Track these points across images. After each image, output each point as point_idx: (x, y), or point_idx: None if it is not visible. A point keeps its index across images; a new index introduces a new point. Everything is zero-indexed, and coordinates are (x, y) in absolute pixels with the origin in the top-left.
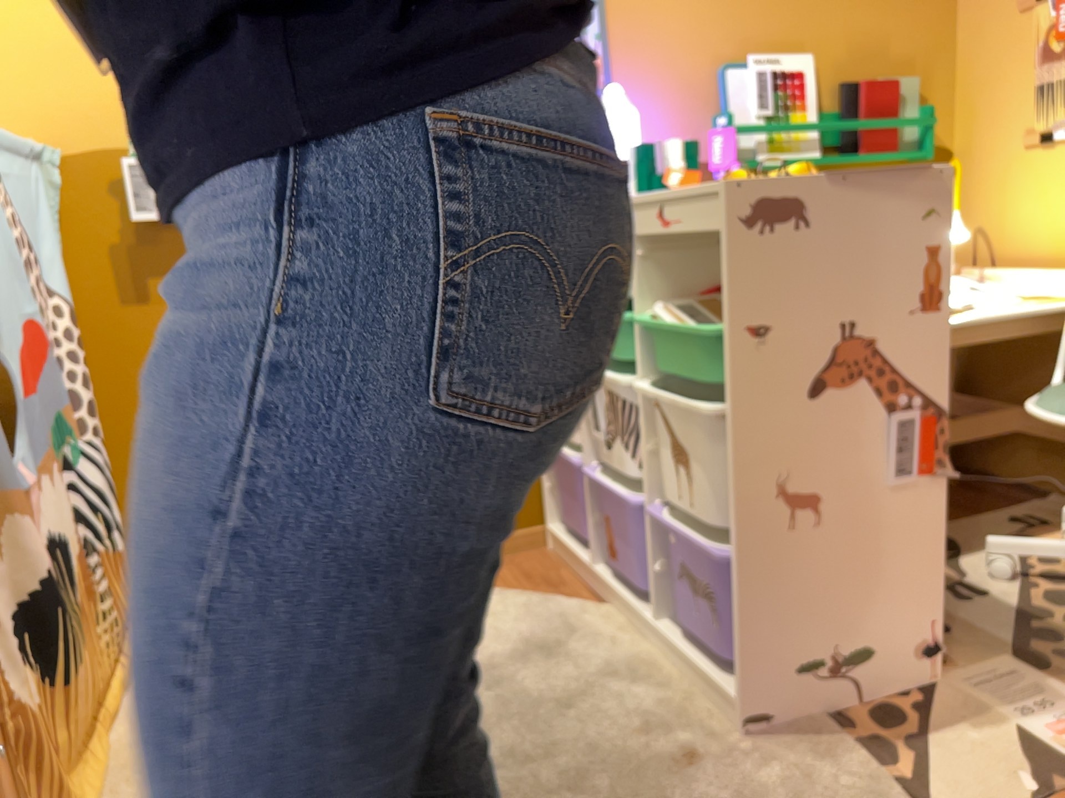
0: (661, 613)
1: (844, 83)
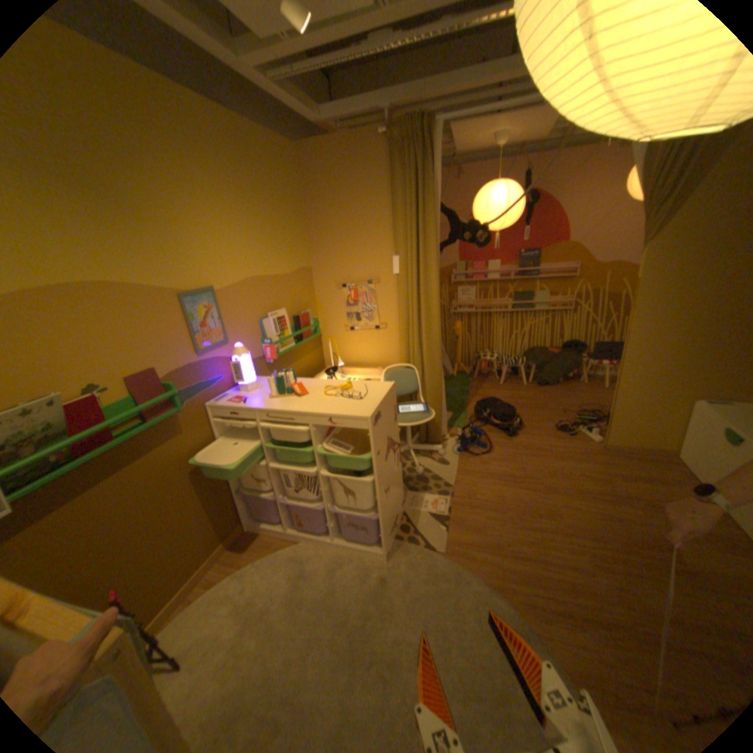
0: (333, 537)
1: (294, 316)
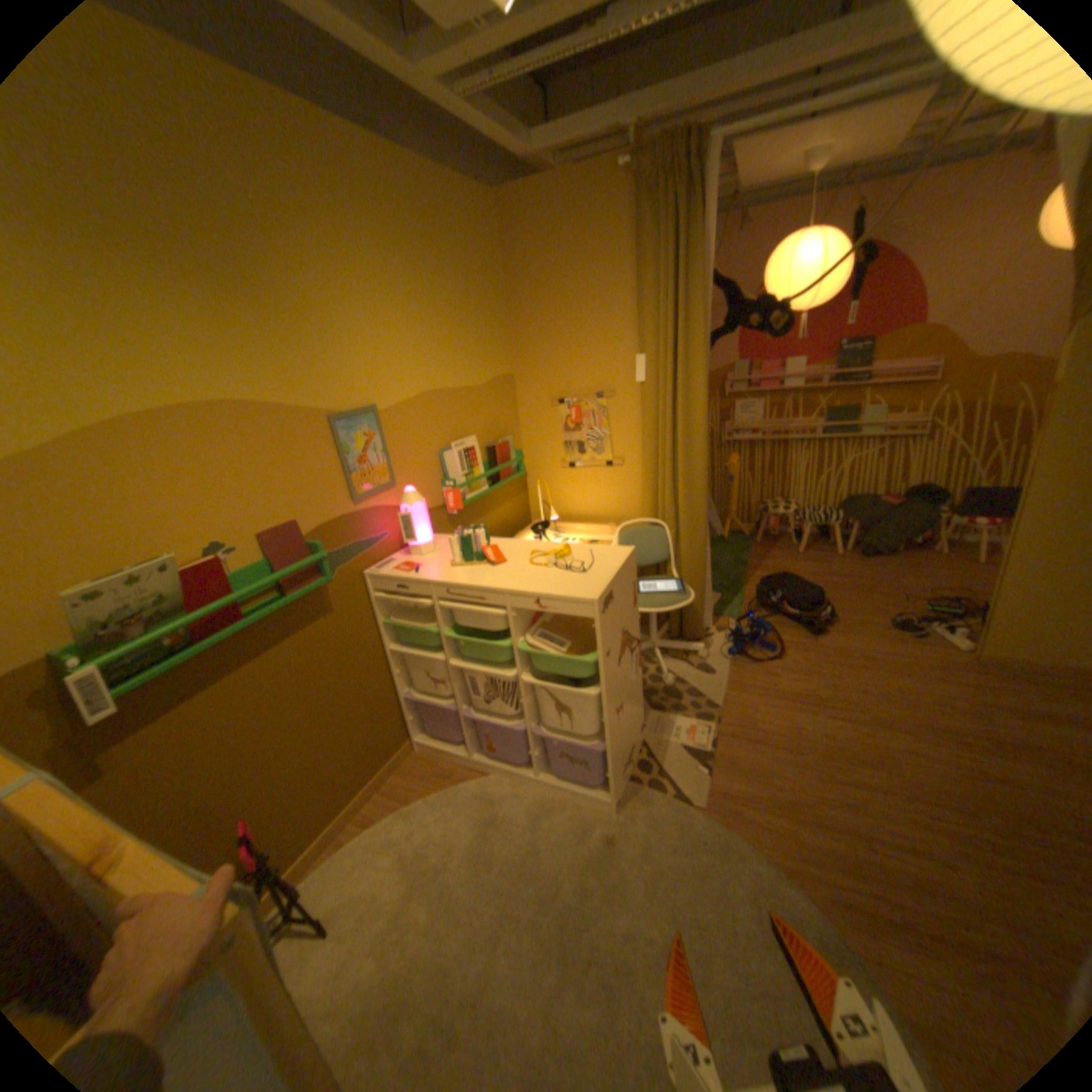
0: (539, 771)
1: (488, 447)
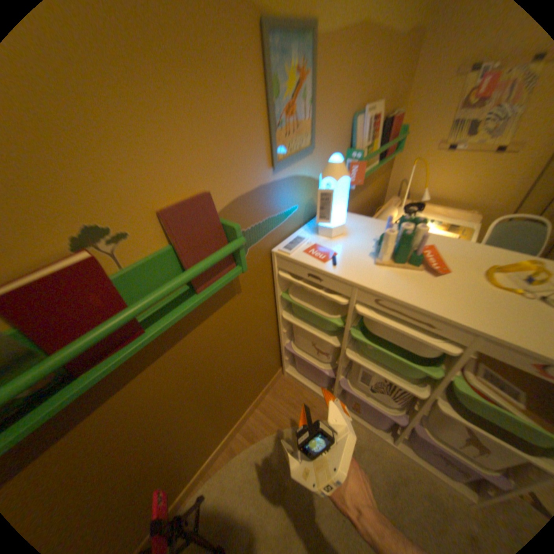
0: (400, 441)
1: (389, 115)
